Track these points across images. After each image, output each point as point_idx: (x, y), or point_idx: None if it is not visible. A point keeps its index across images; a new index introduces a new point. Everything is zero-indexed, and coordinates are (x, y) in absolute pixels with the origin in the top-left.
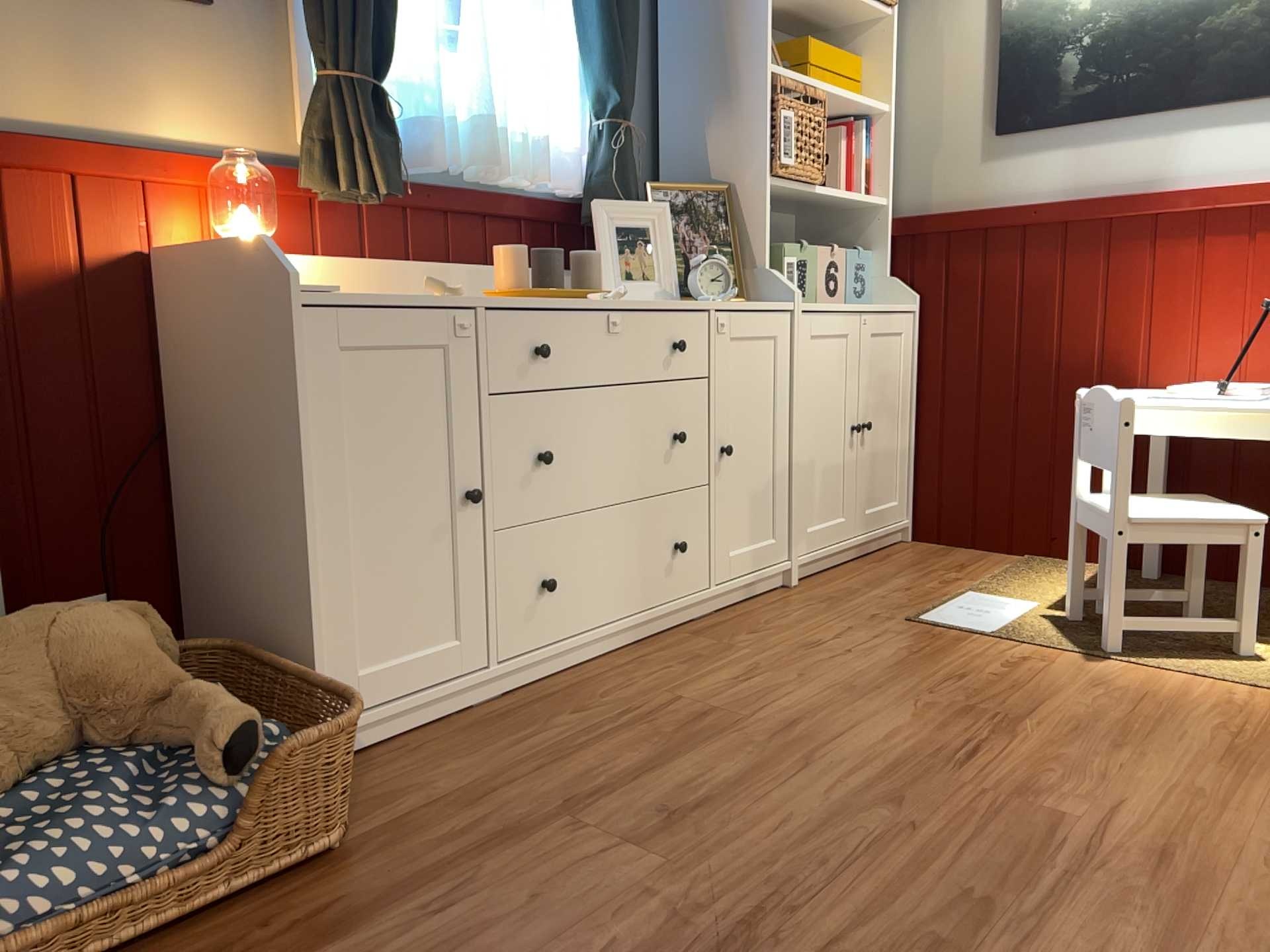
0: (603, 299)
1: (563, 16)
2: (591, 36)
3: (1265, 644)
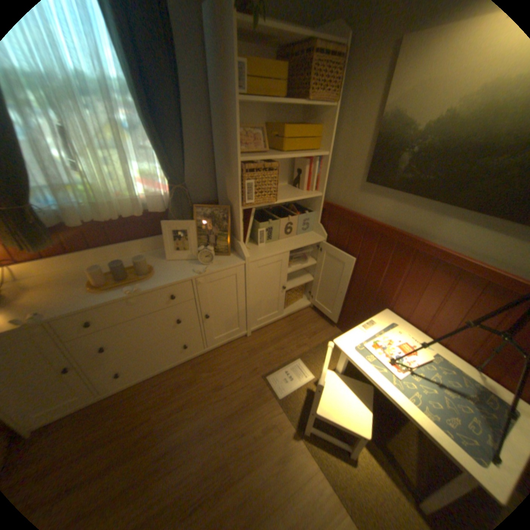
0: (127, 293)
1: (143, 137)
2: (154, 149)
3: (369, 452)
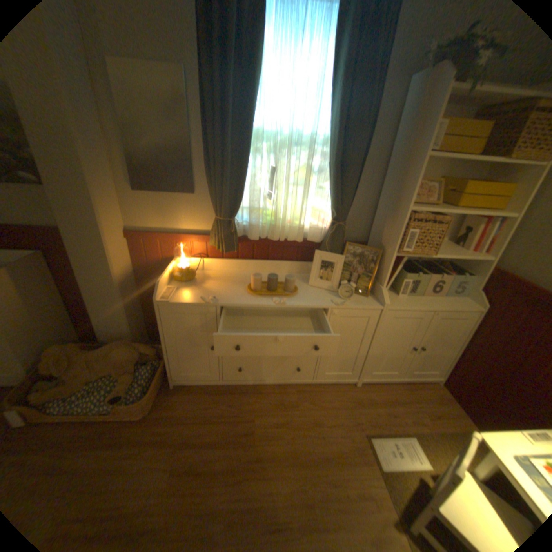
0: (274, 303)
1: (325, 180)
2: (331, 190)
3: None
